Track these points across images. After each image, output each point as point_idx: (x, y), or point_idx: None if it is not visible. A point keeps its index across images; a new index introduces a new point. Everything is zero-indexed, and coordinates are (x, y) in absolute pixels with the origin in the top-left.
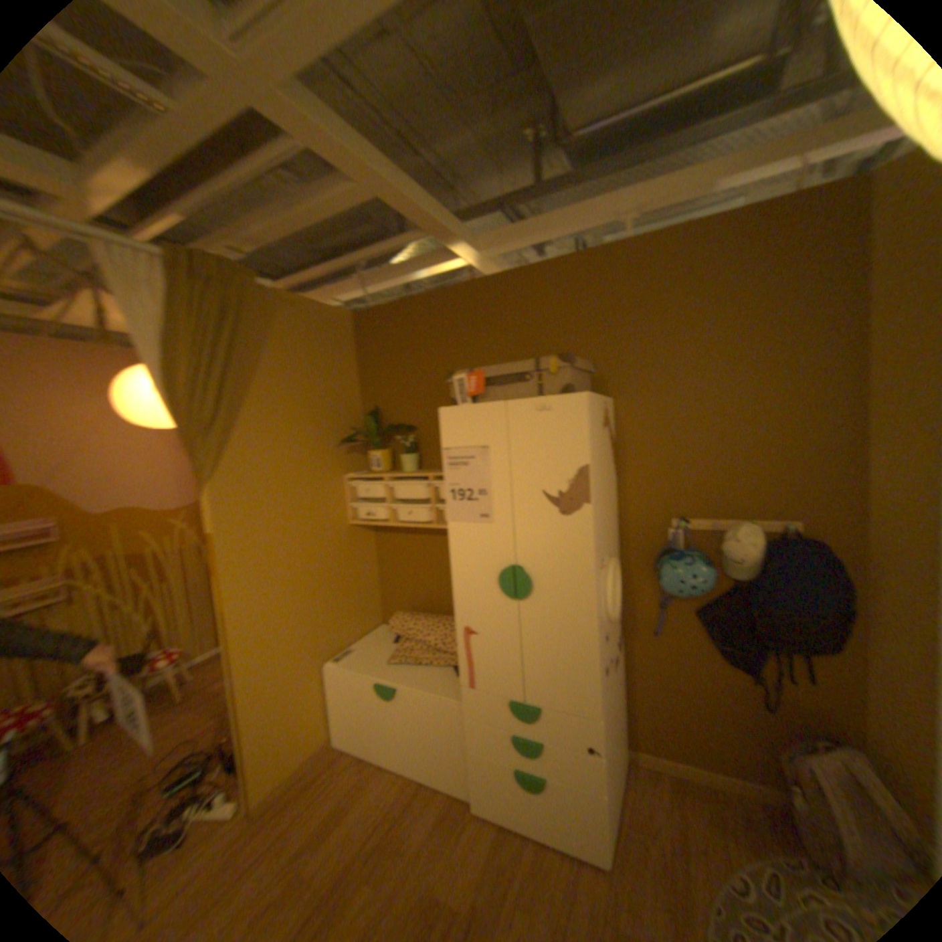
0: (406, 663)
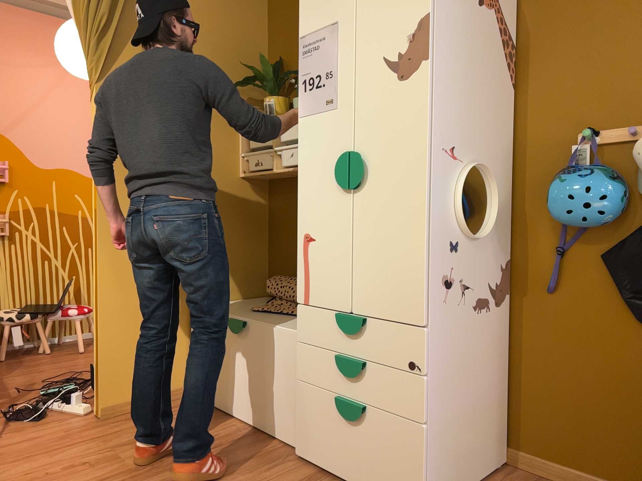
0: (268, 311)
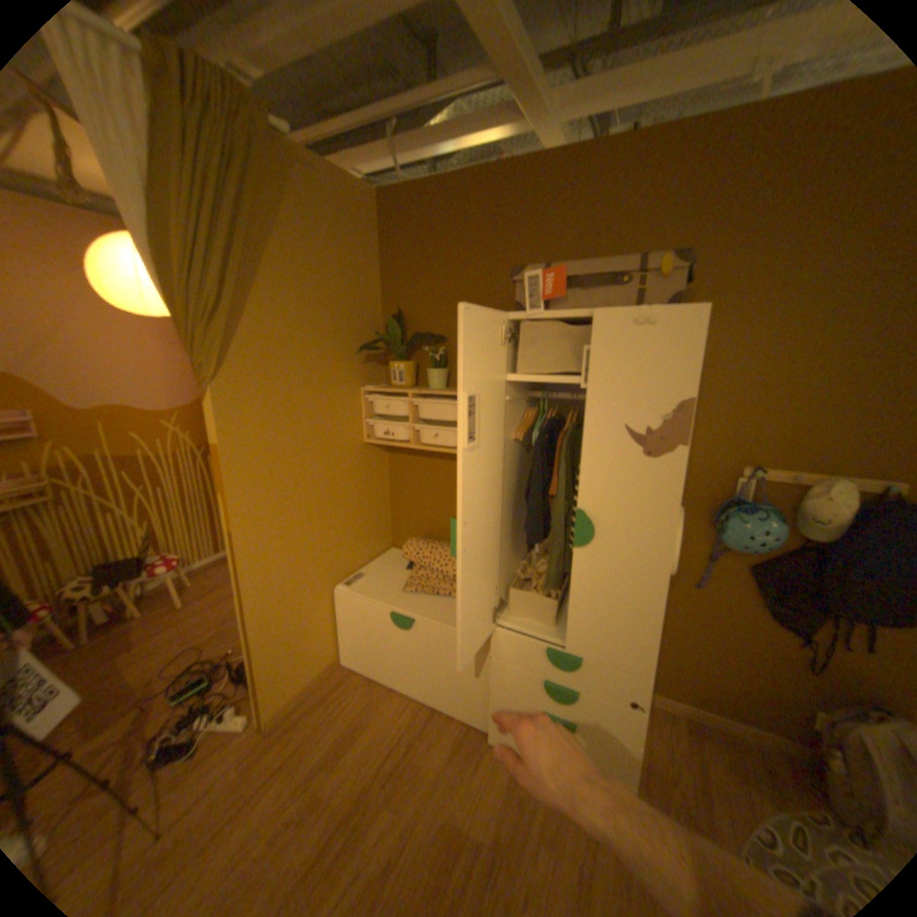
0: (423, 592)
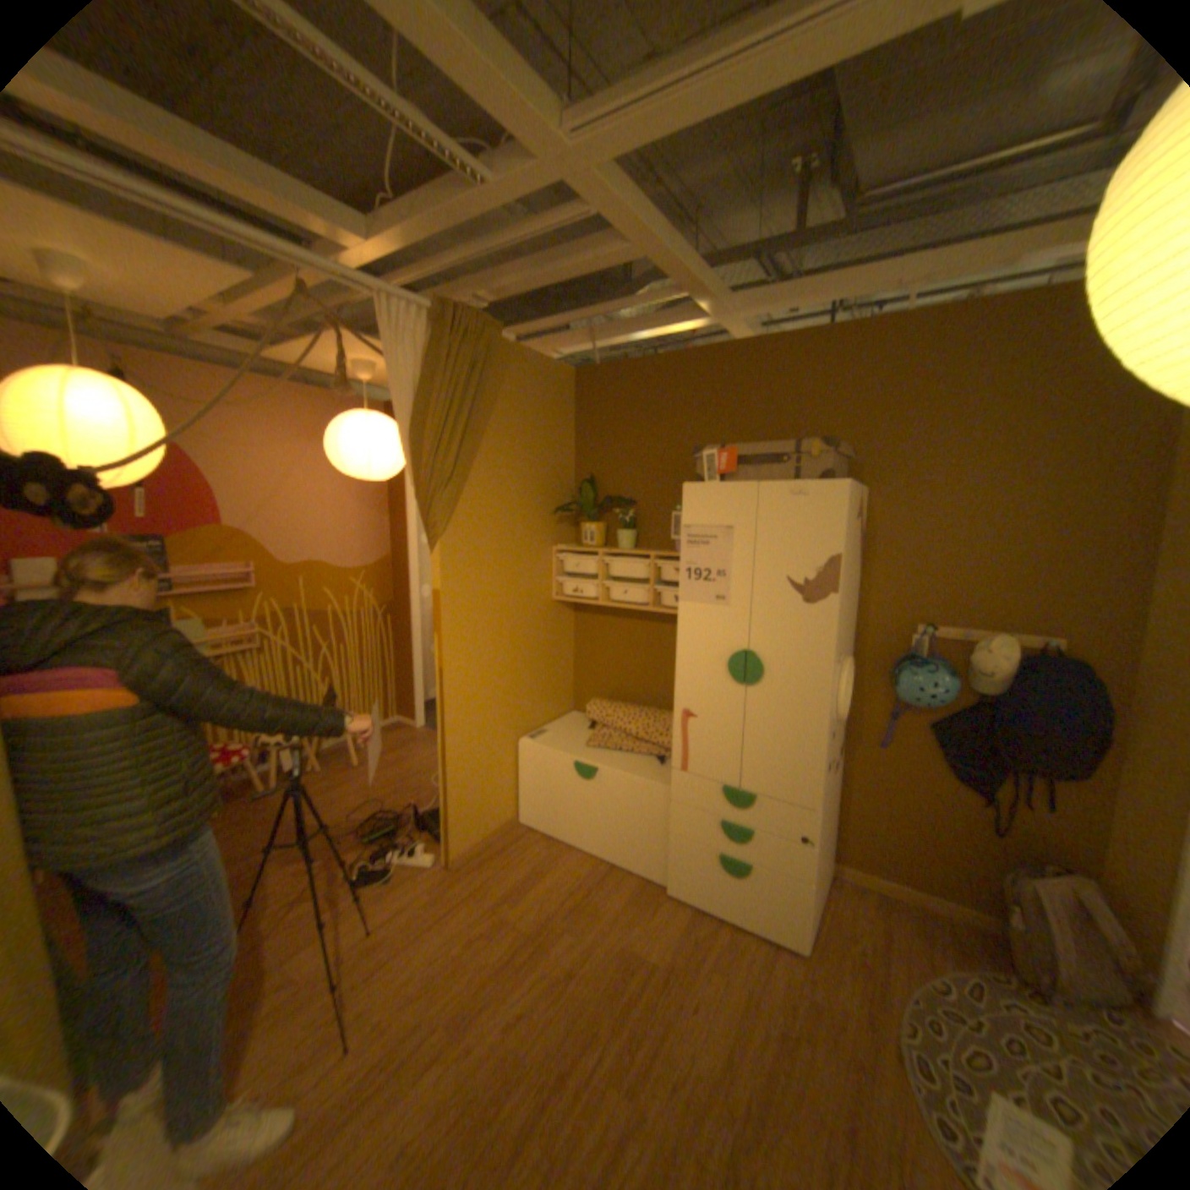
0: (606, 748)
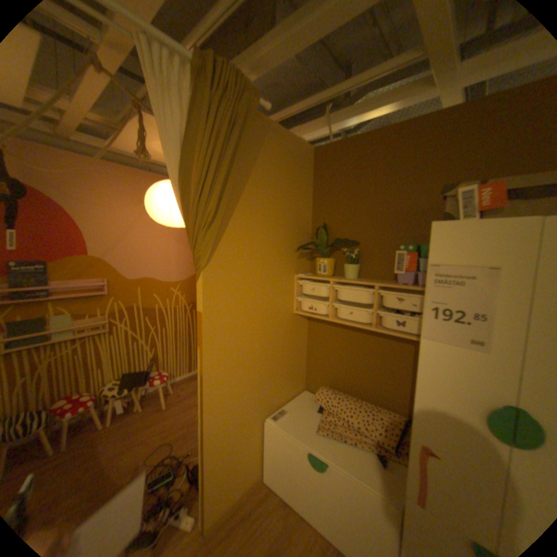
0: (333, 437)
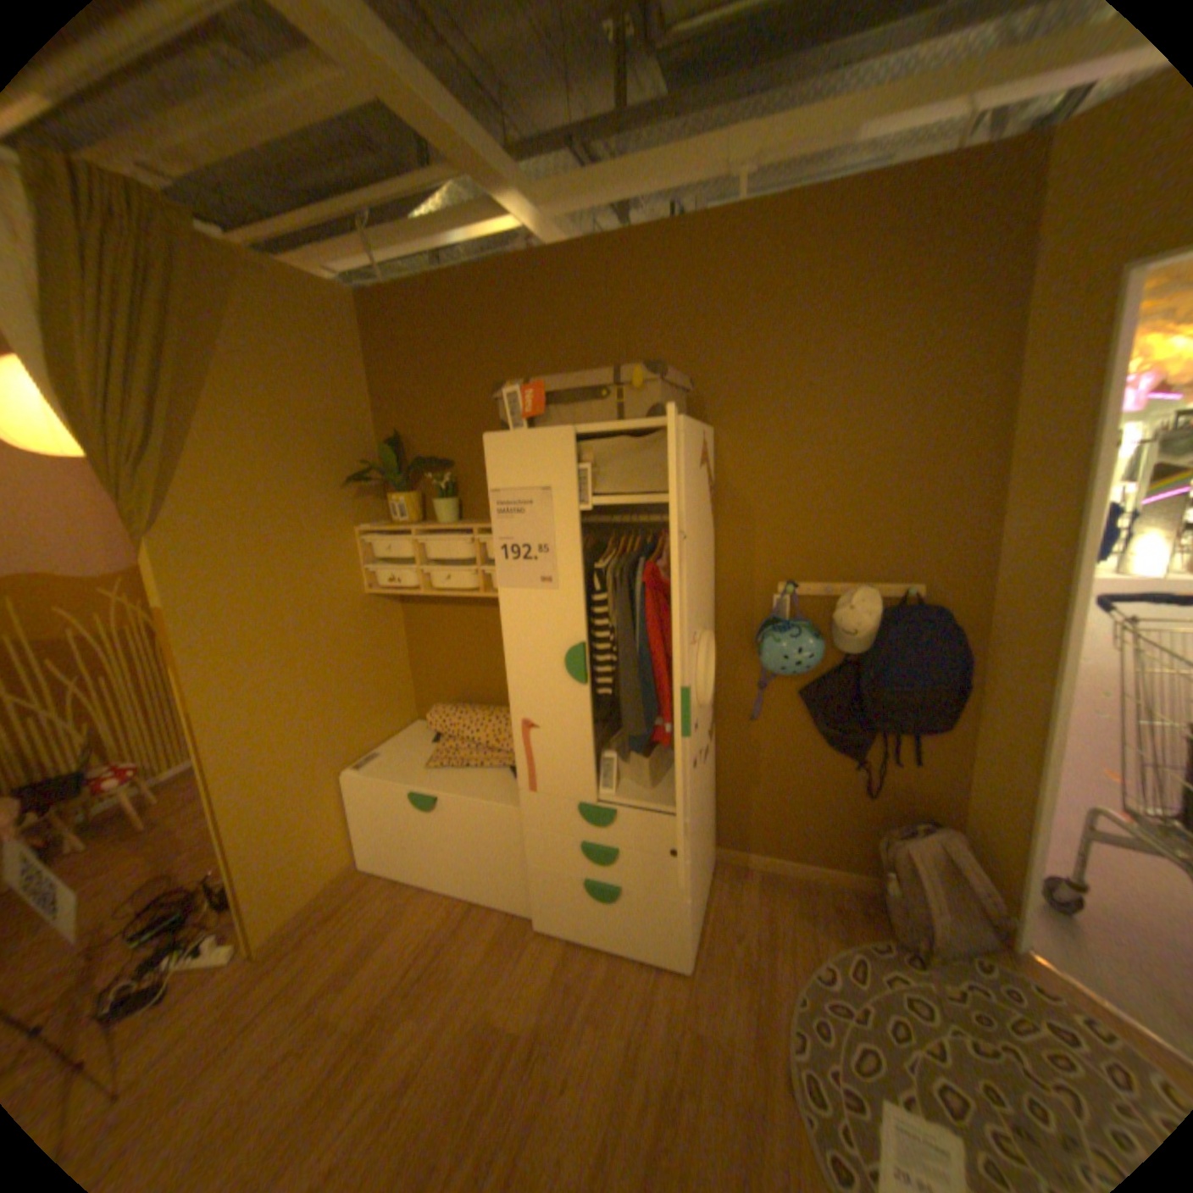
0: (451, 766)
